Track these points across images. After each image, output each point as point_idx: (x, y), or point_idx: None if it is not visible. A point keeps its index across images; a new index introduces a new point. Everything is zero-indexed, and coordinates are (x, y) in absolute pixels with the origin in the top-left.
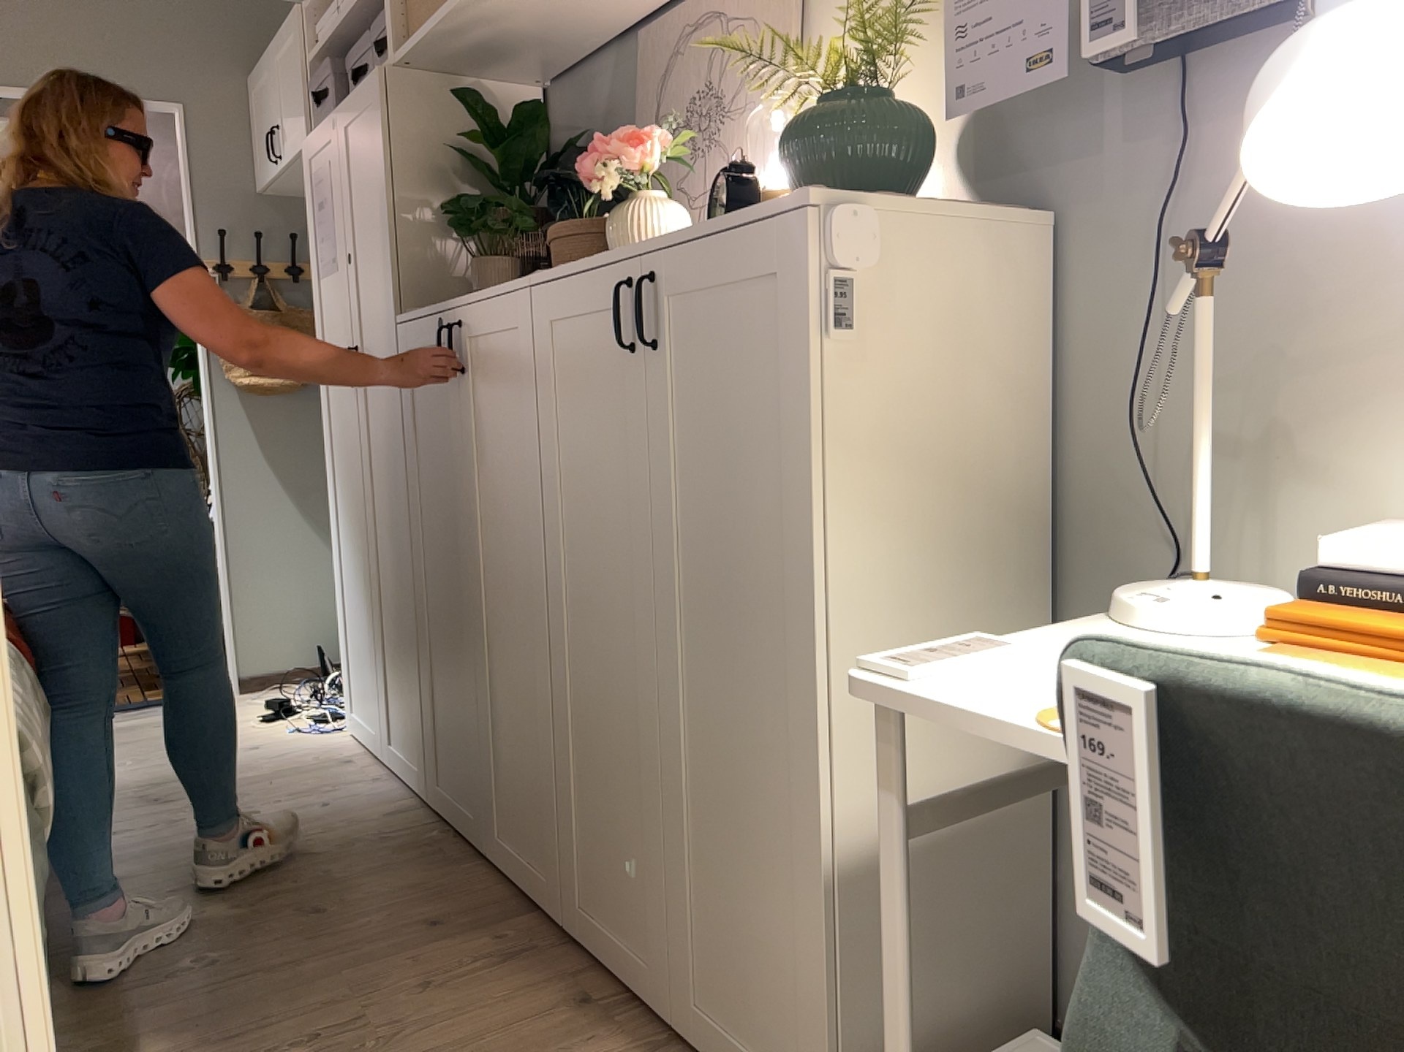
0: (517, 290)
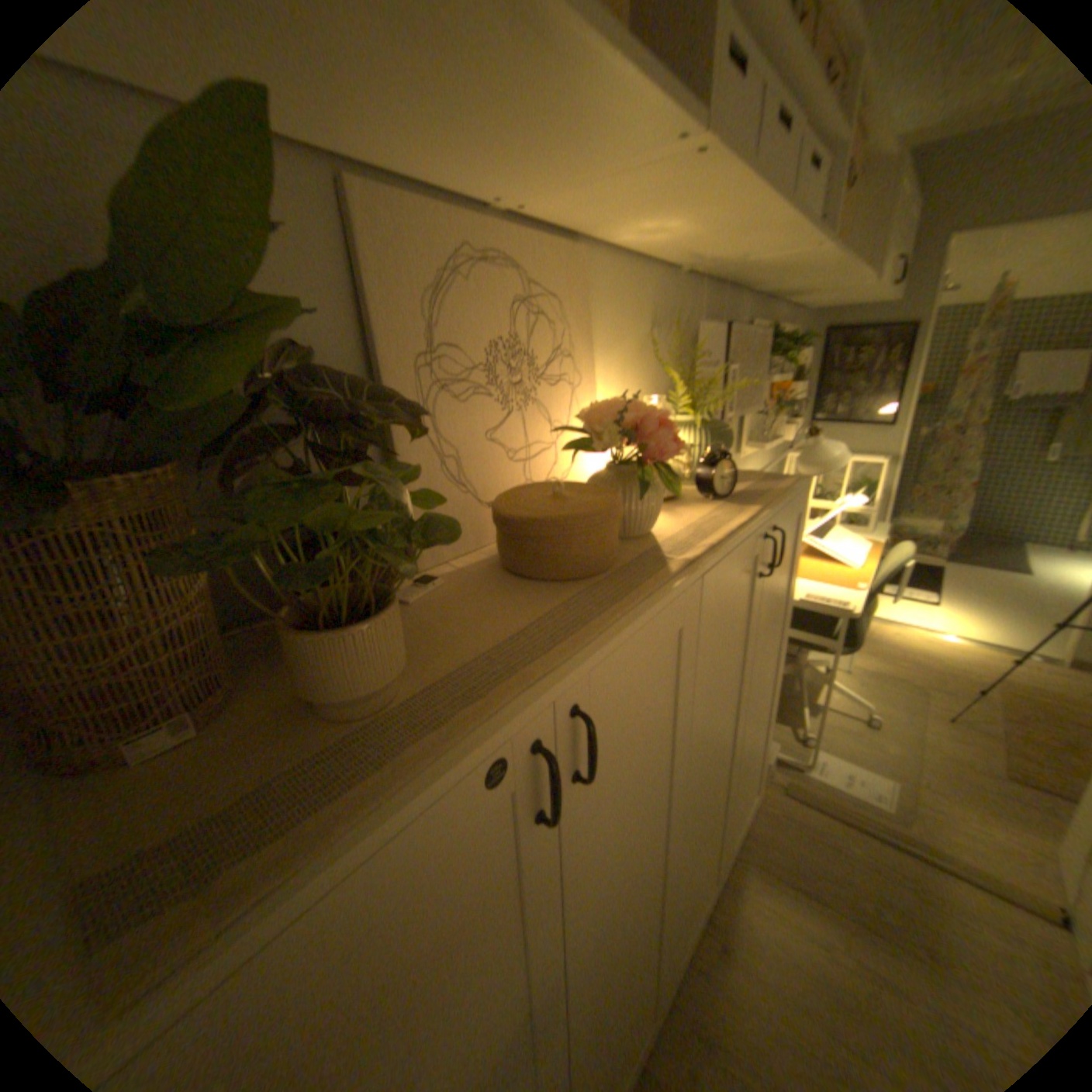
0: (688, 584)
